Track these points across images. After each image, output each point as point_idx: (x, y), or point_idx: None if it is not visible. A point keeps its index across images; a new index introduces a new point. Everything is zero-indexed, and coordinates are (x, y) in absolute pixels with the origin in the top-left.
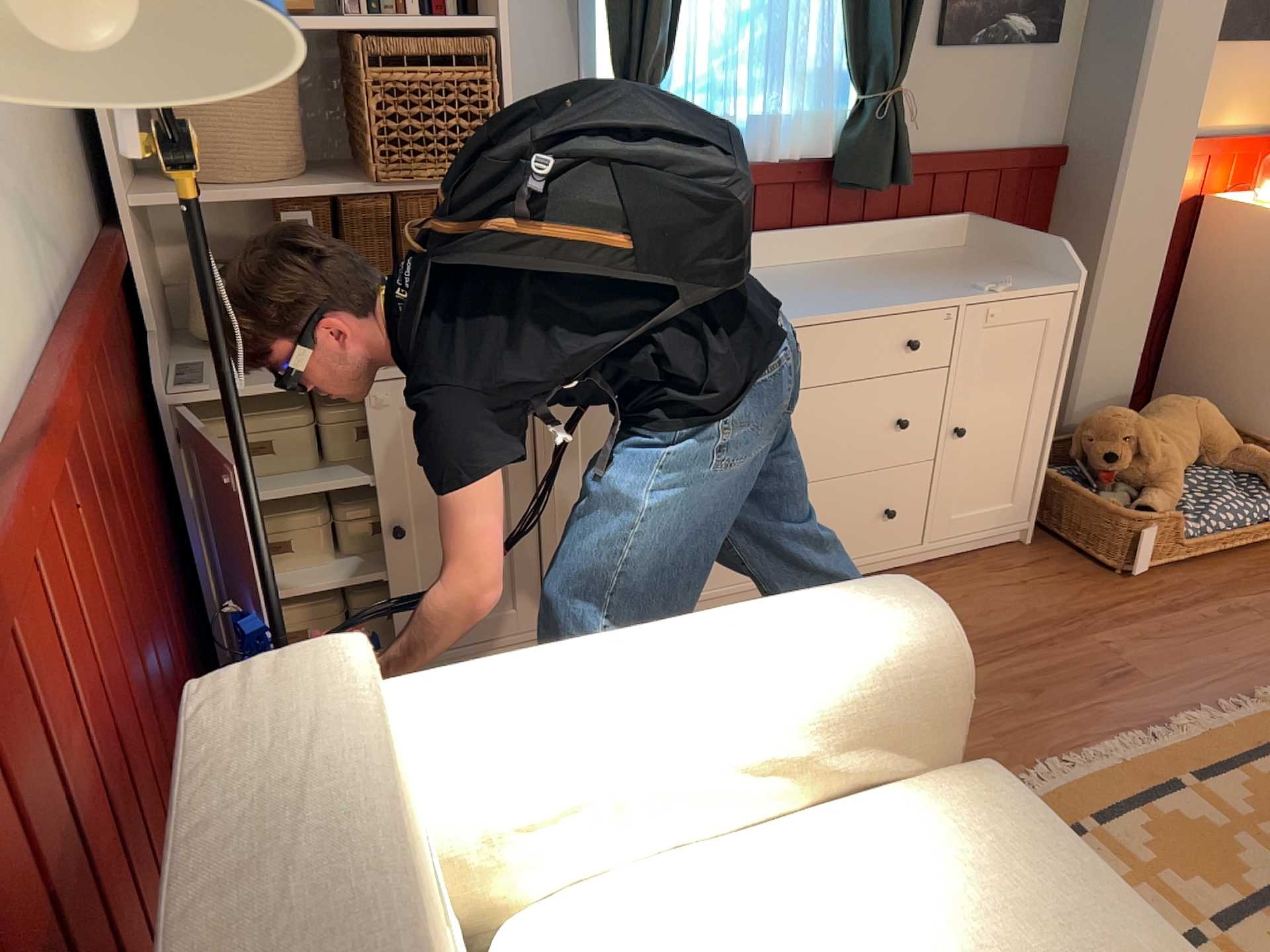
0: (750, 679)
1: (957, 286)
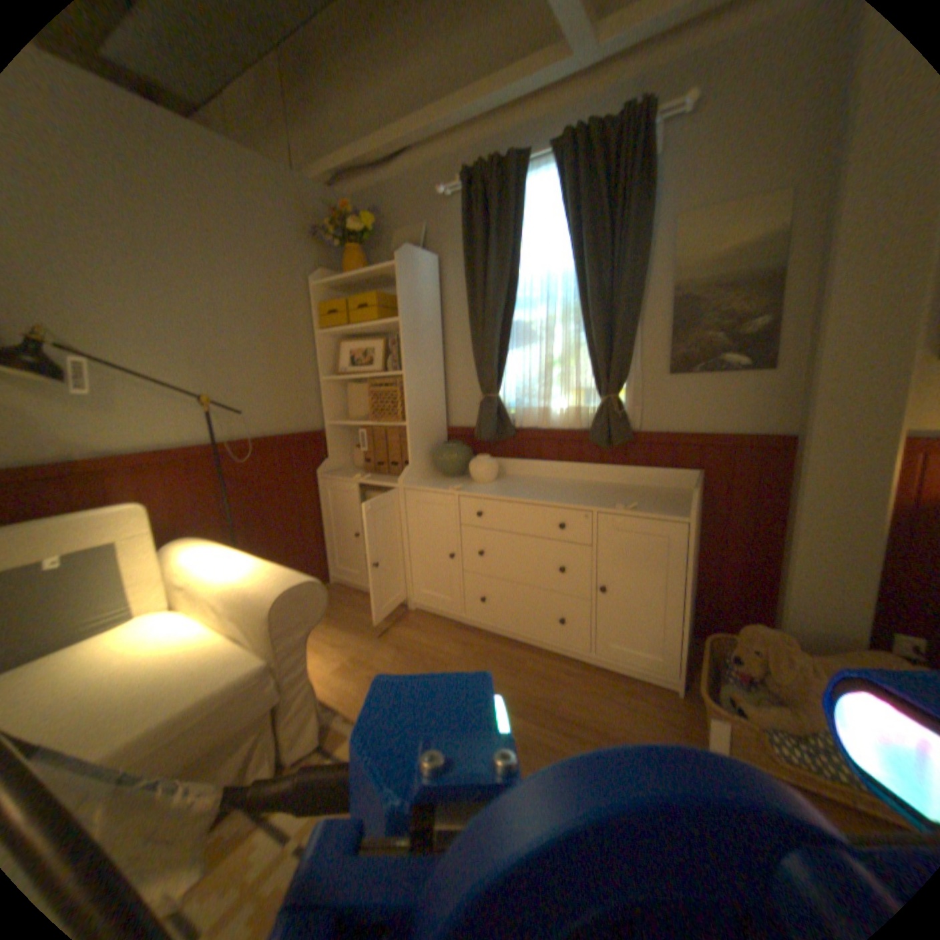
0: (227, 578)
1: (612, 503)
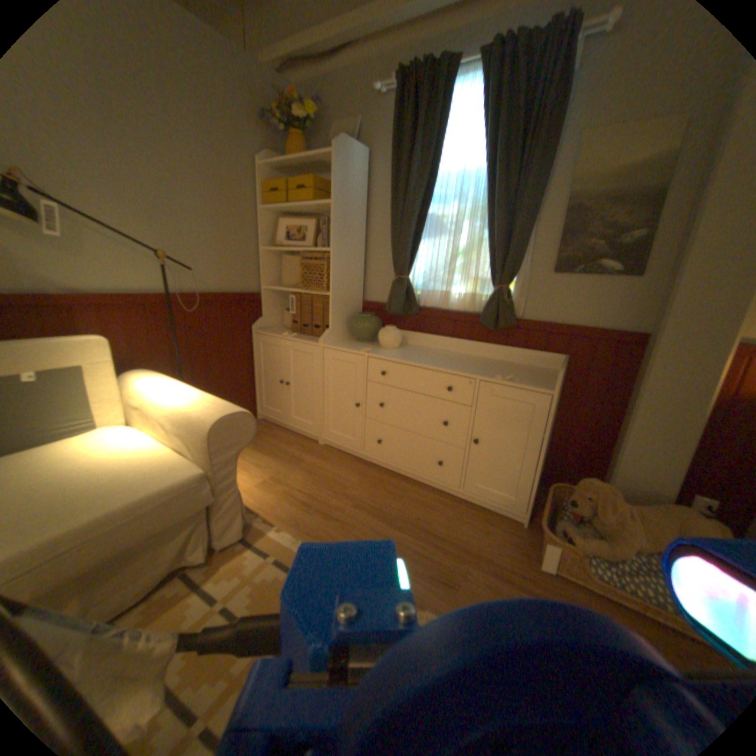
0: (176, 402)
1: (493, 374)
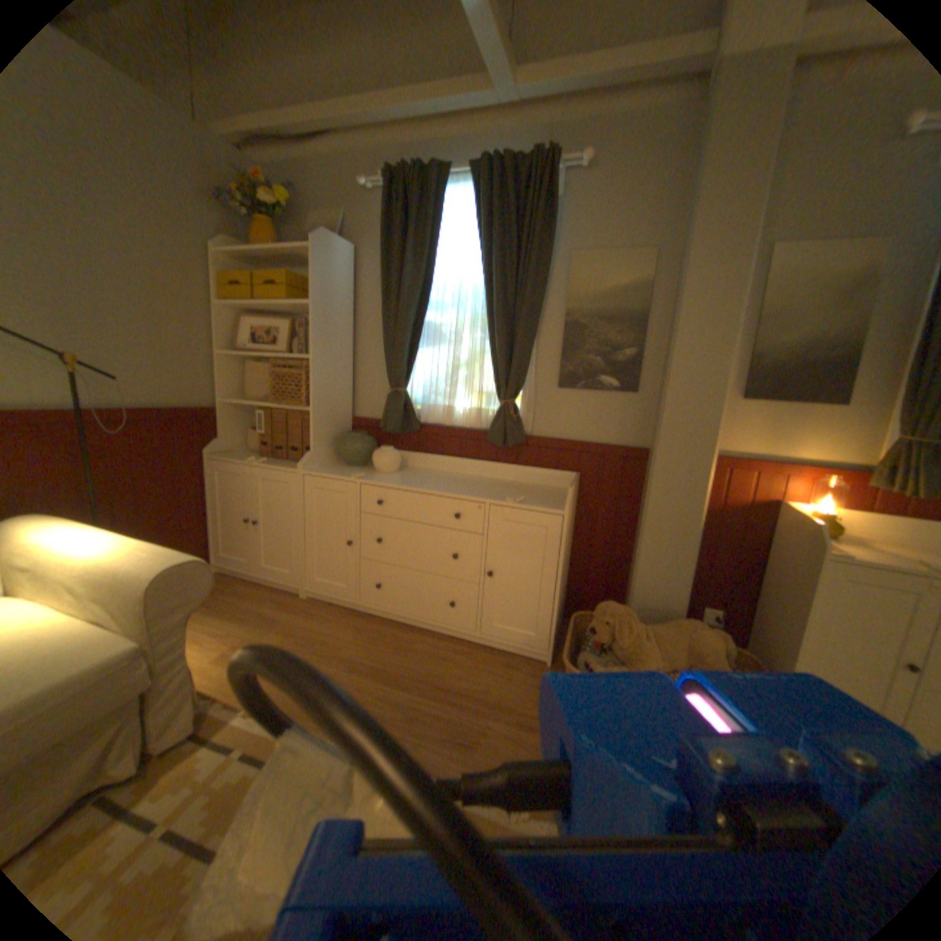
0: (93, 556)
1: (503, 497)
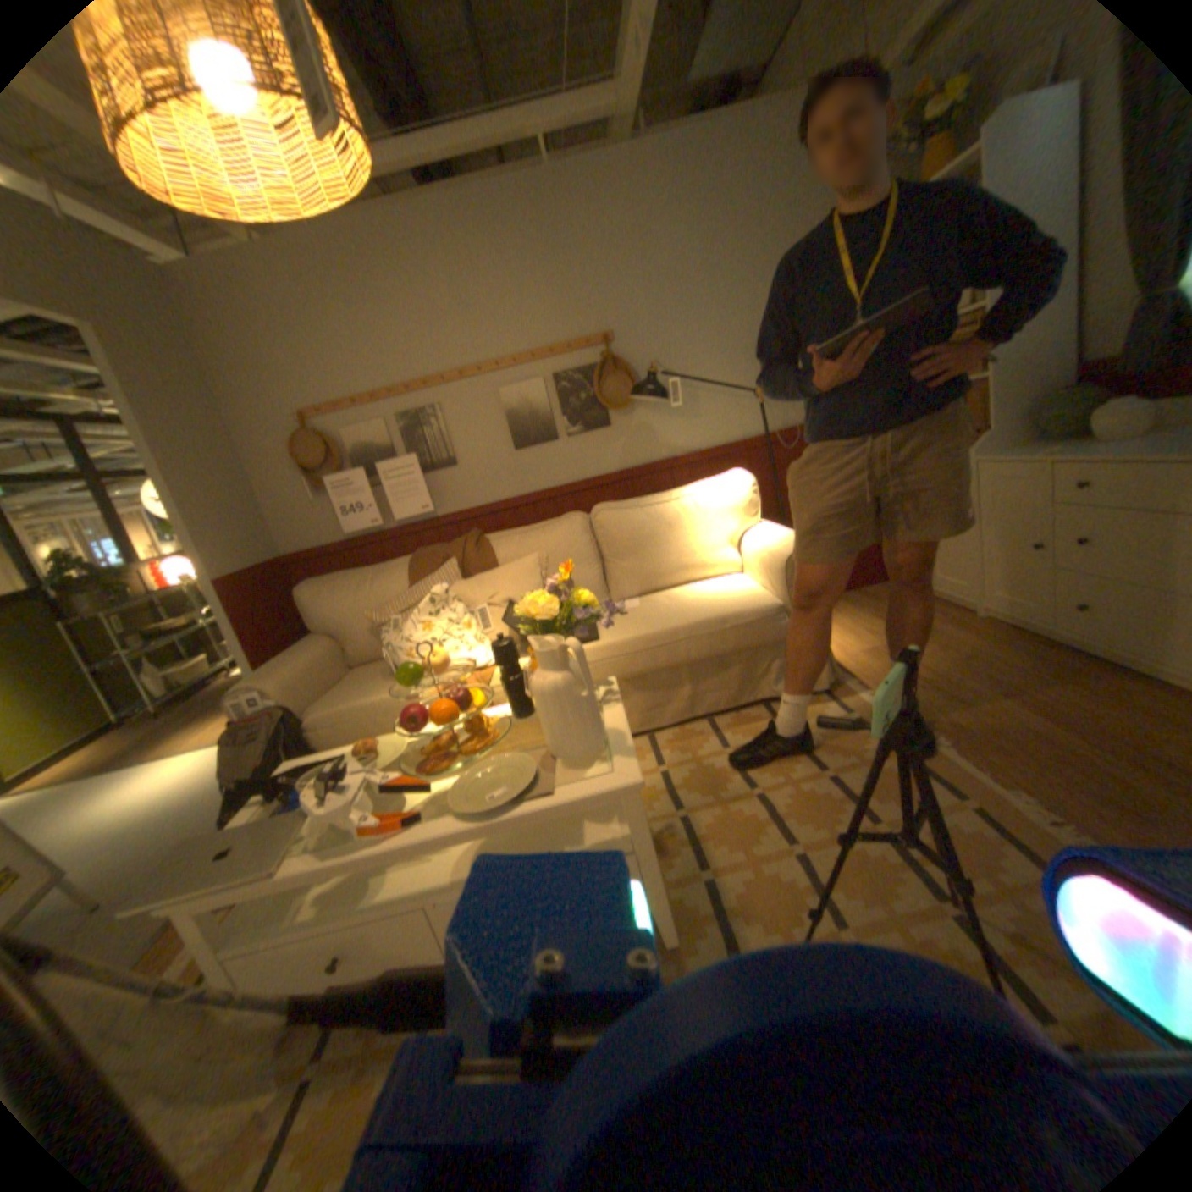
0: (764, 539)
1: None
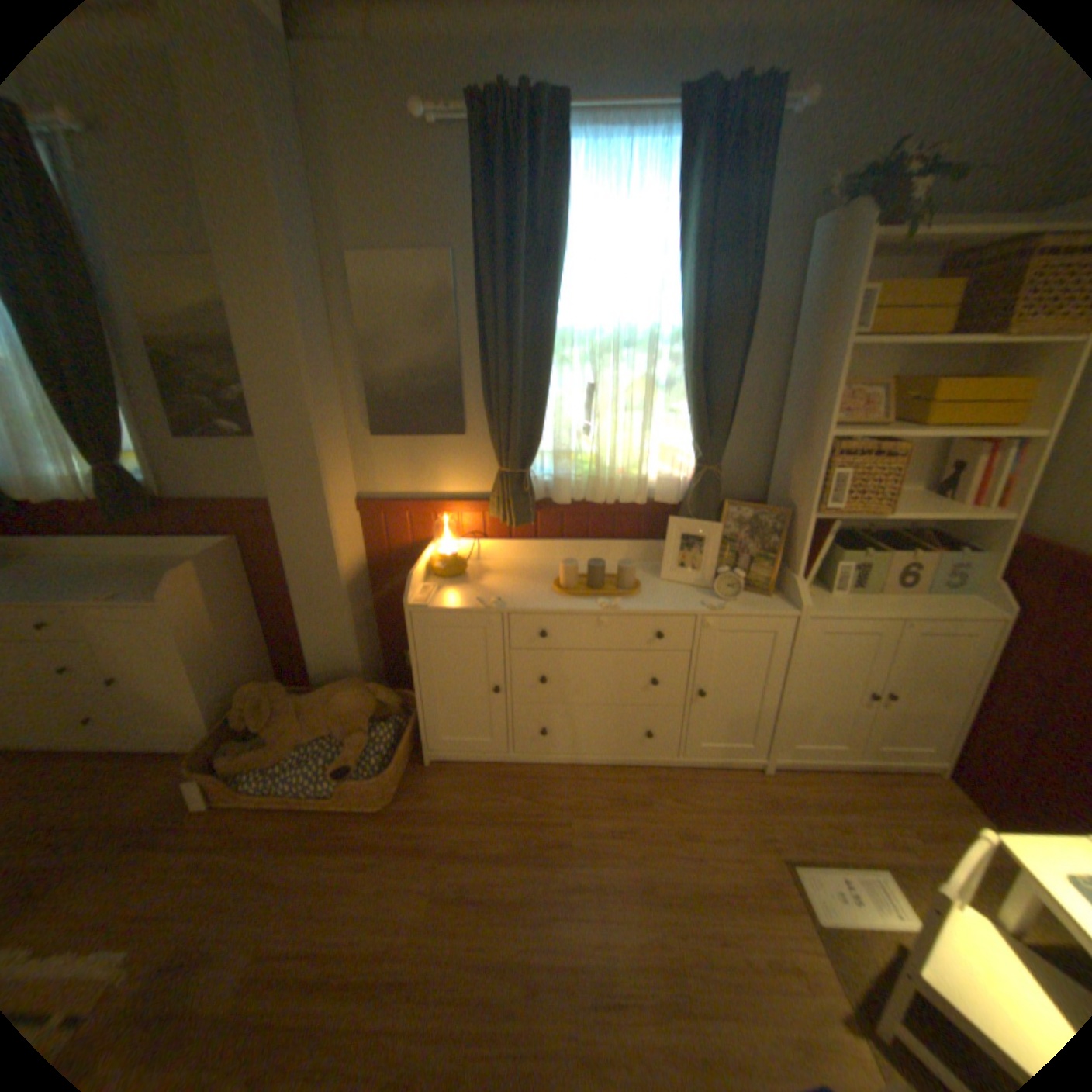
0: None
1: (100, 592)
